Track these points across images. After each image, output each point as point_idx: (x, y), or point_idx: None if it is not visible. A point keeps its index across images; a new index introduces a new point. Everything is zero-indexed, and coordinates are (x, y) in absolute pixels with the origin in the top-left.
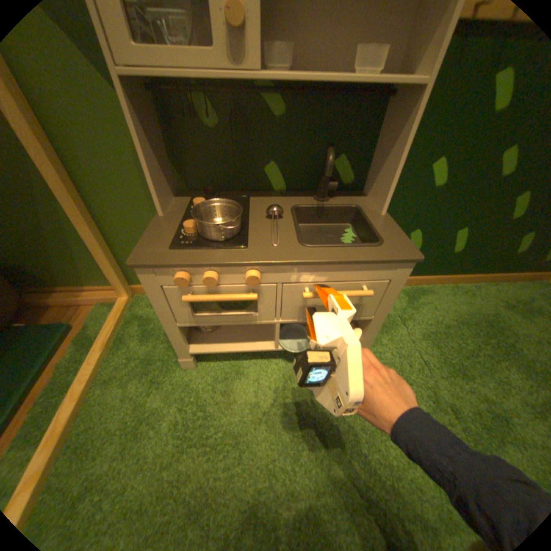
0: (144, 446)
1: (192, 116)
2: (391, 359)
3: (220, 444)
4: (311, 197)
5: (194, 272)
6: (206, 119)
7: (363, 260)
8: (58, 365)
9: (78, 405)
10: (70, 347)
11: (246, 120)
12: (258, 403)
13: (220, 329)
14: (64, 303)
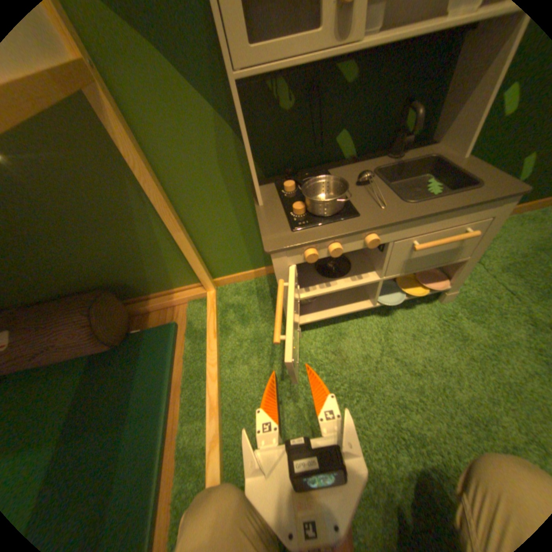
0: (287, 405)
1: (274, 104)
2: (477, 296)
3: (350, 393)
4: (385, 157)
5: (320, 247)
6: (283, 103)
7: (473, 204)
8: (183, 357)
9: (218, 384)
10: (185, 341)
11: (321, 94)
12: (368, 356)
13: (316, 300)
14: (161, 307)
